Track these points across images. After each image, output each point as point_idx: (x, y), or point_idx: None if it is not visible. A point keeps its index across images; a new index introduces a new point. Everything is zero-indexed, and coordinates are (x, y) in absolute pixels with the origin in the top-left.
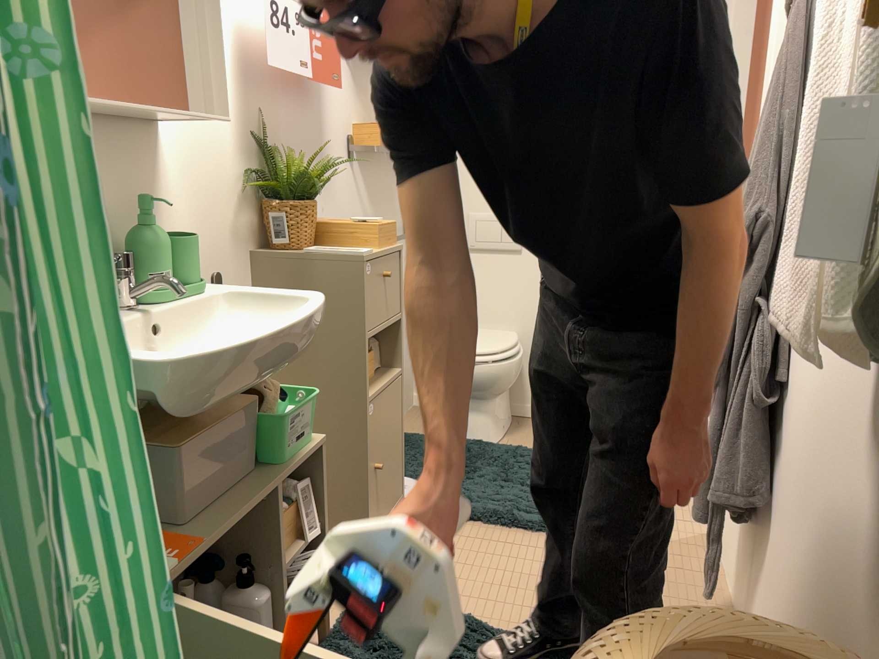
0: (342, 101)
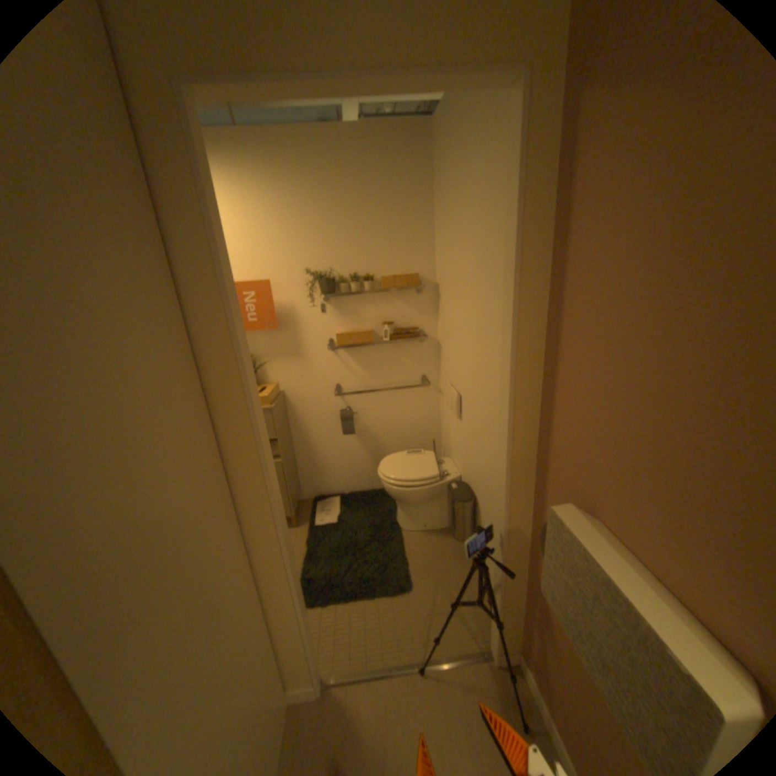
0: (318, 323)
